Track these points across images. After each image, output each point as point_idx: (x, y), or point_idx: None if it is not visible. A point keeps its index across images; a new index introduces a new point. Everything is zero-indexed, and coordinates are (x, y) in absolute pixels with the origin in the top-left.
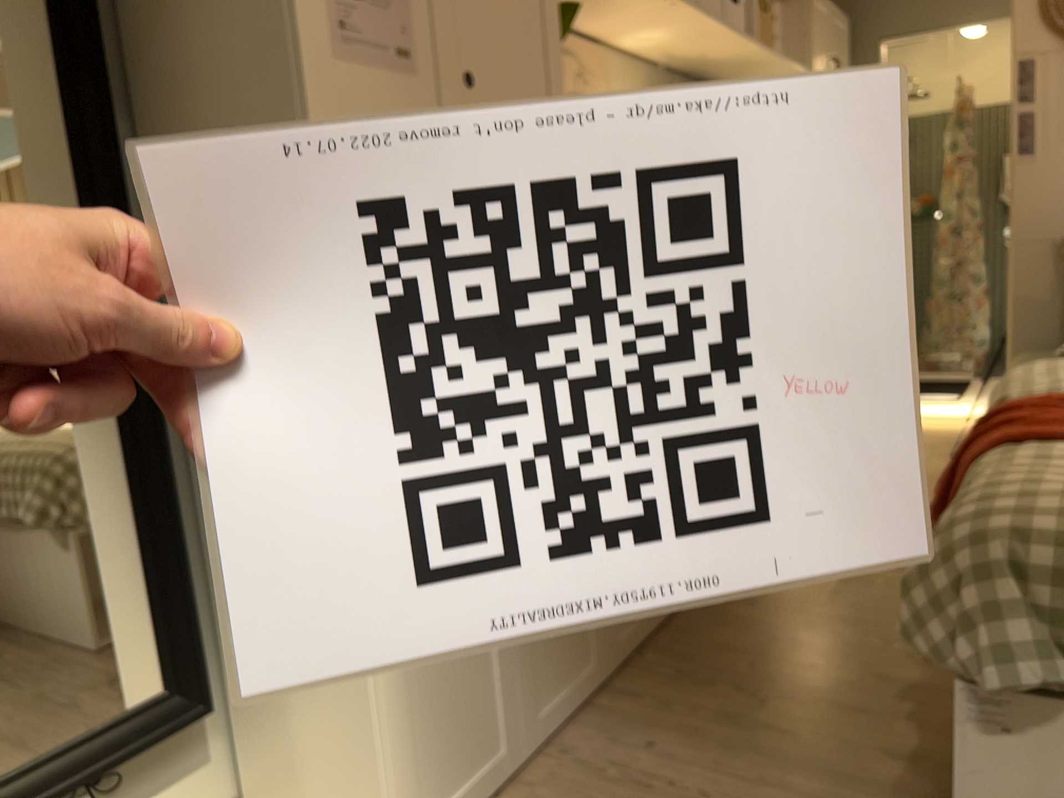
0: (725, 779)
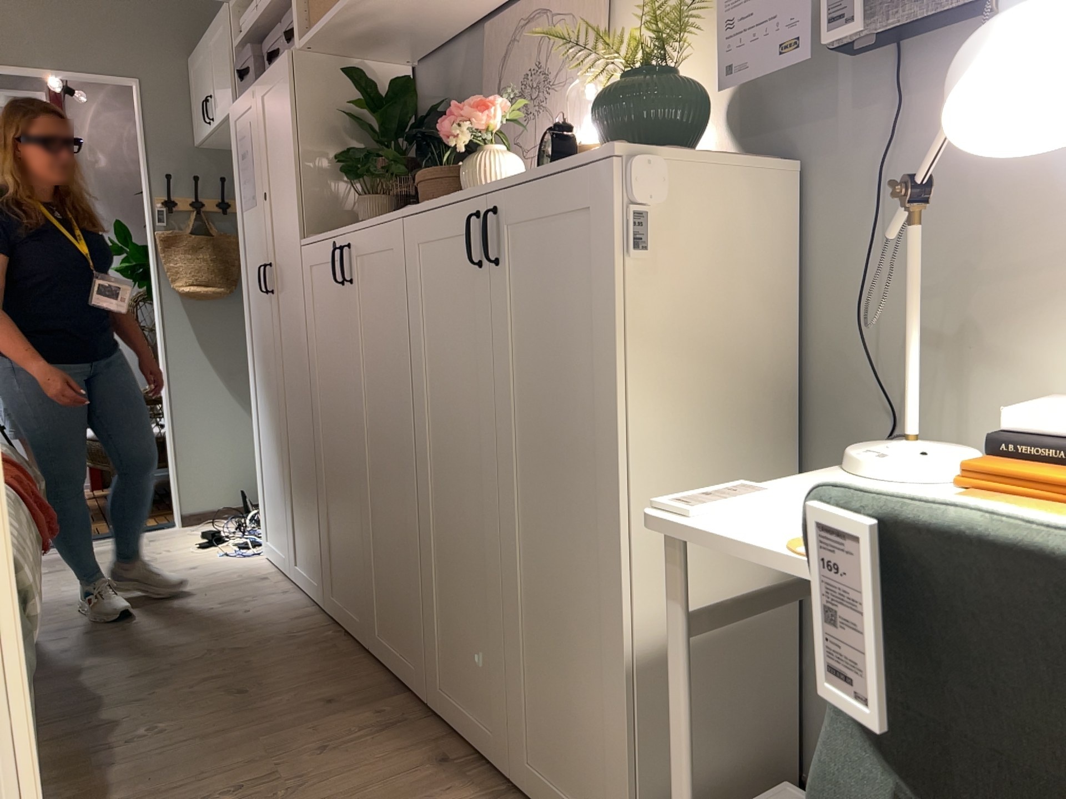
0: (190, 624)
